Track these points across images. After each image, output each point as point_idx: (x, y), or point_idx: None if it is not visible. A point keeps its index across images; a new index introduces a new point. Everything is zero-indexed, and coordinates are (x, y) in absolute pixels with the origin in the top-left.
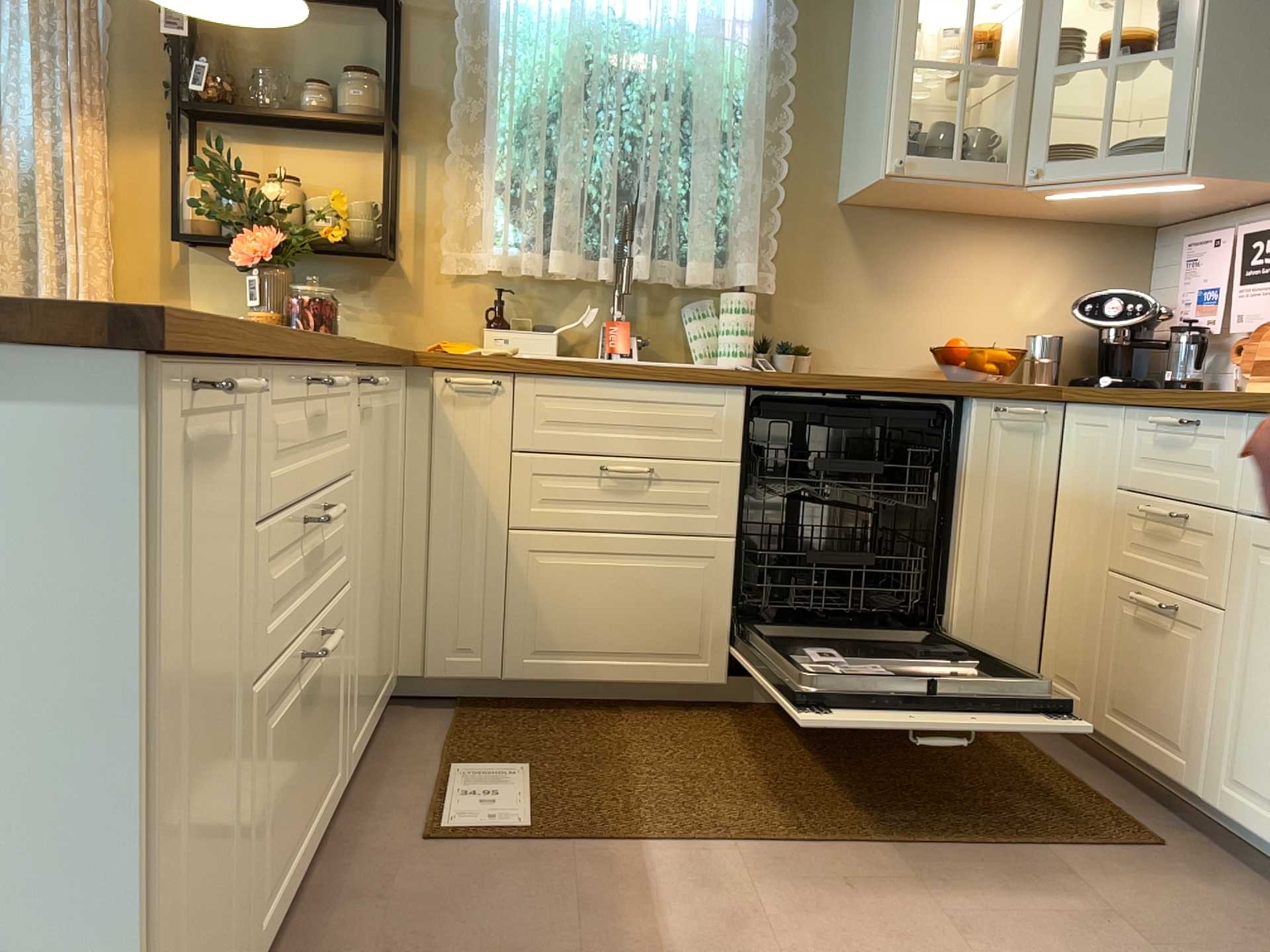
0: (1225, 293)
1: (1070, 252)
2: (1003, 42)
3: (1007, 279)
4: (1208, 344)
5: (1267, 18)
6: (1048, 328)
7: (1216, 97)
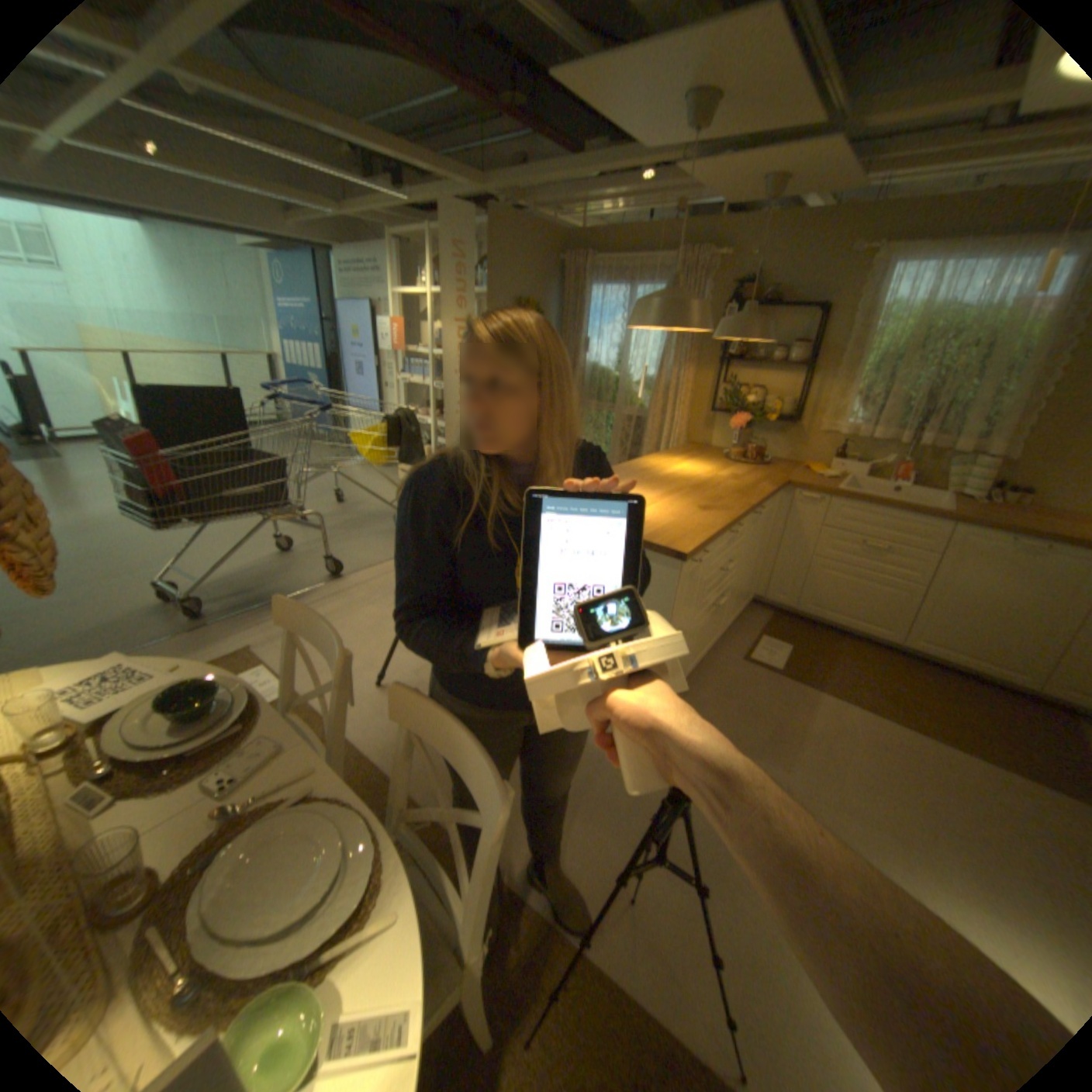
0: None
1: None
2: None
3: None
4: None
5: None
6: None
7: None
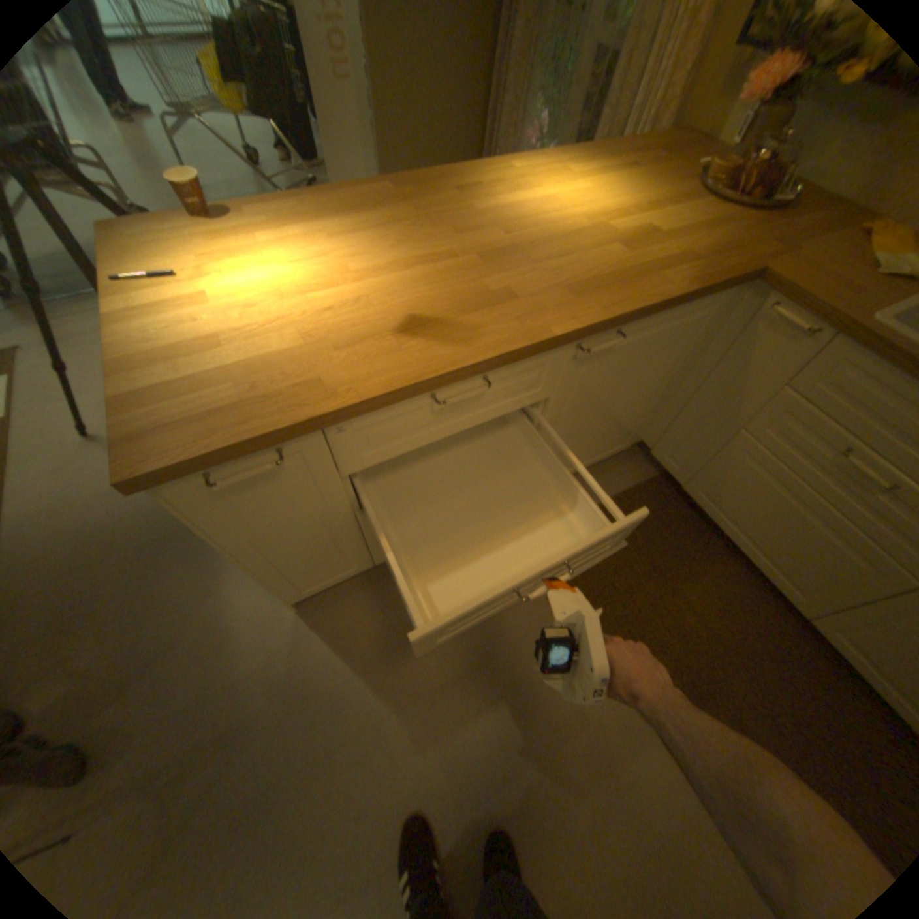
0: None
1: None
2: None
3: None
4: None
5: None
6: None
7: None
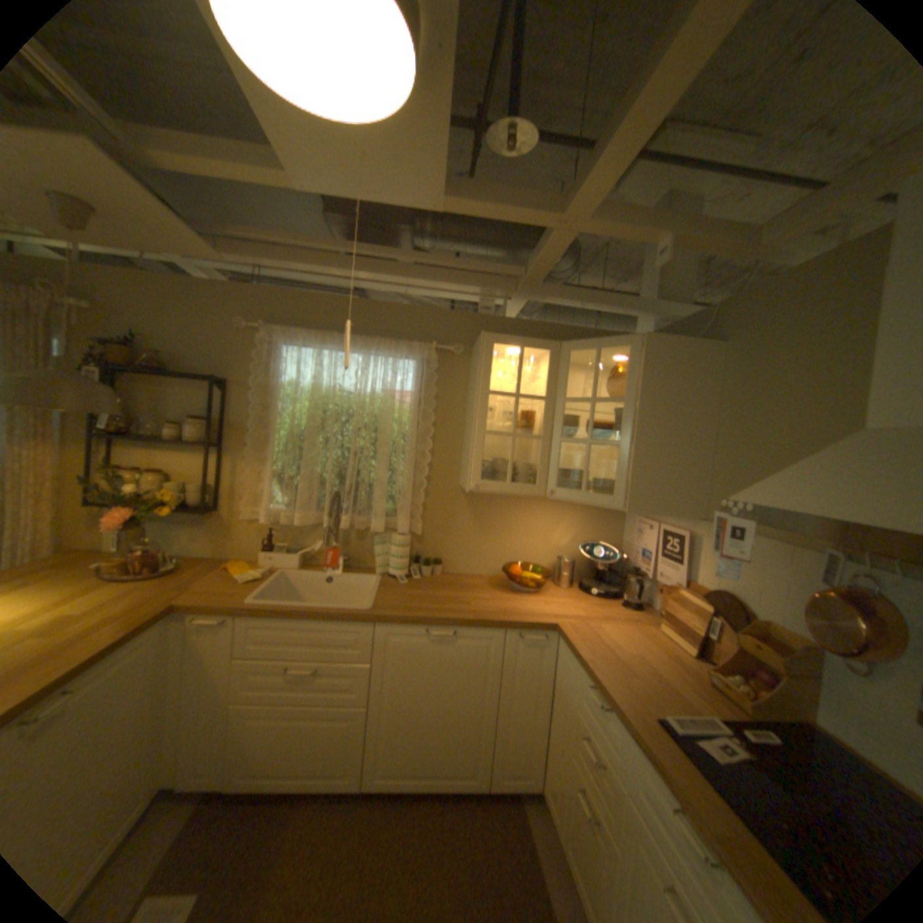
0: (654, 558)
1: (581, 512)
2: (540, 414)
3: (548, 525)
4: (648, 576)
5: (669, 430)
6: (569, 550)
7: (641, 472)
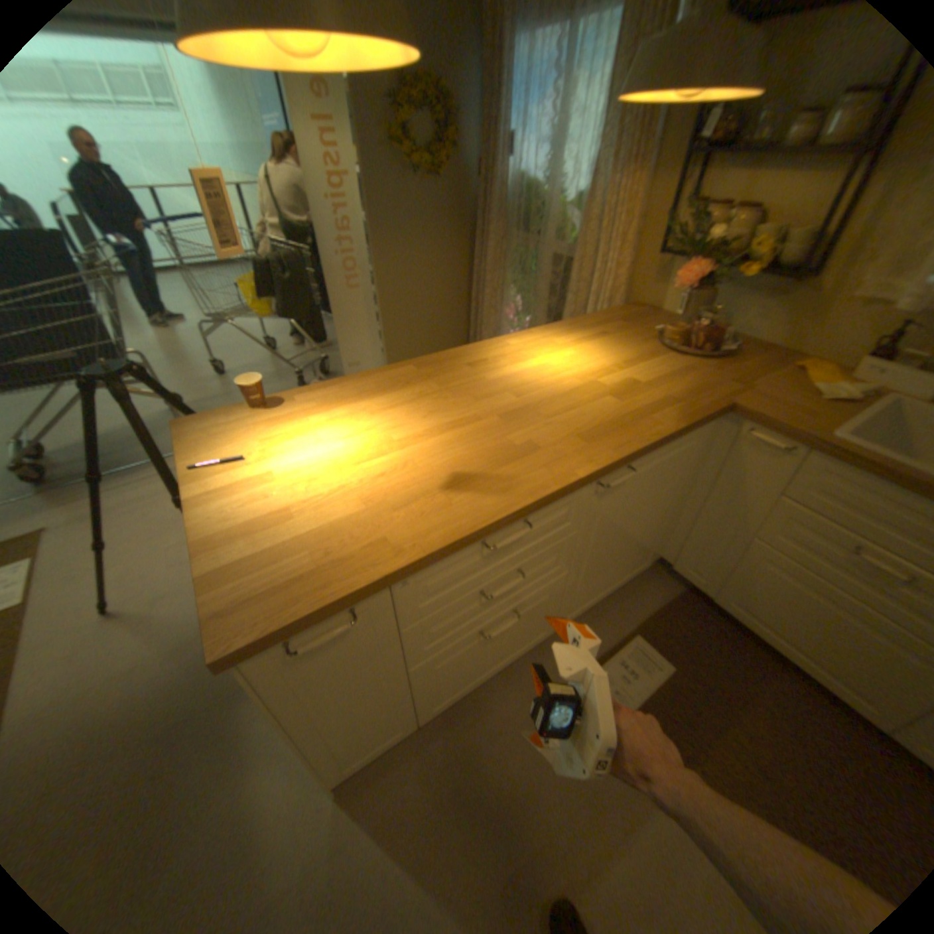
0: None
1: None
2: None
3: None
4: None
5: None
6: None
7: None
